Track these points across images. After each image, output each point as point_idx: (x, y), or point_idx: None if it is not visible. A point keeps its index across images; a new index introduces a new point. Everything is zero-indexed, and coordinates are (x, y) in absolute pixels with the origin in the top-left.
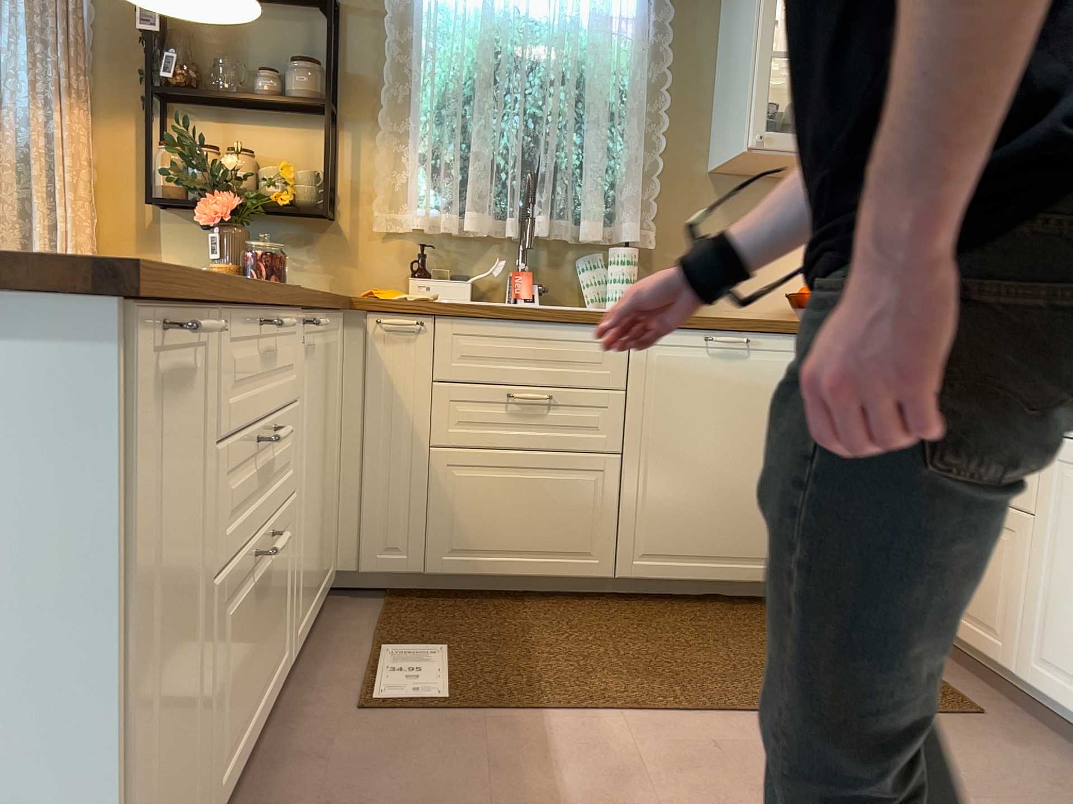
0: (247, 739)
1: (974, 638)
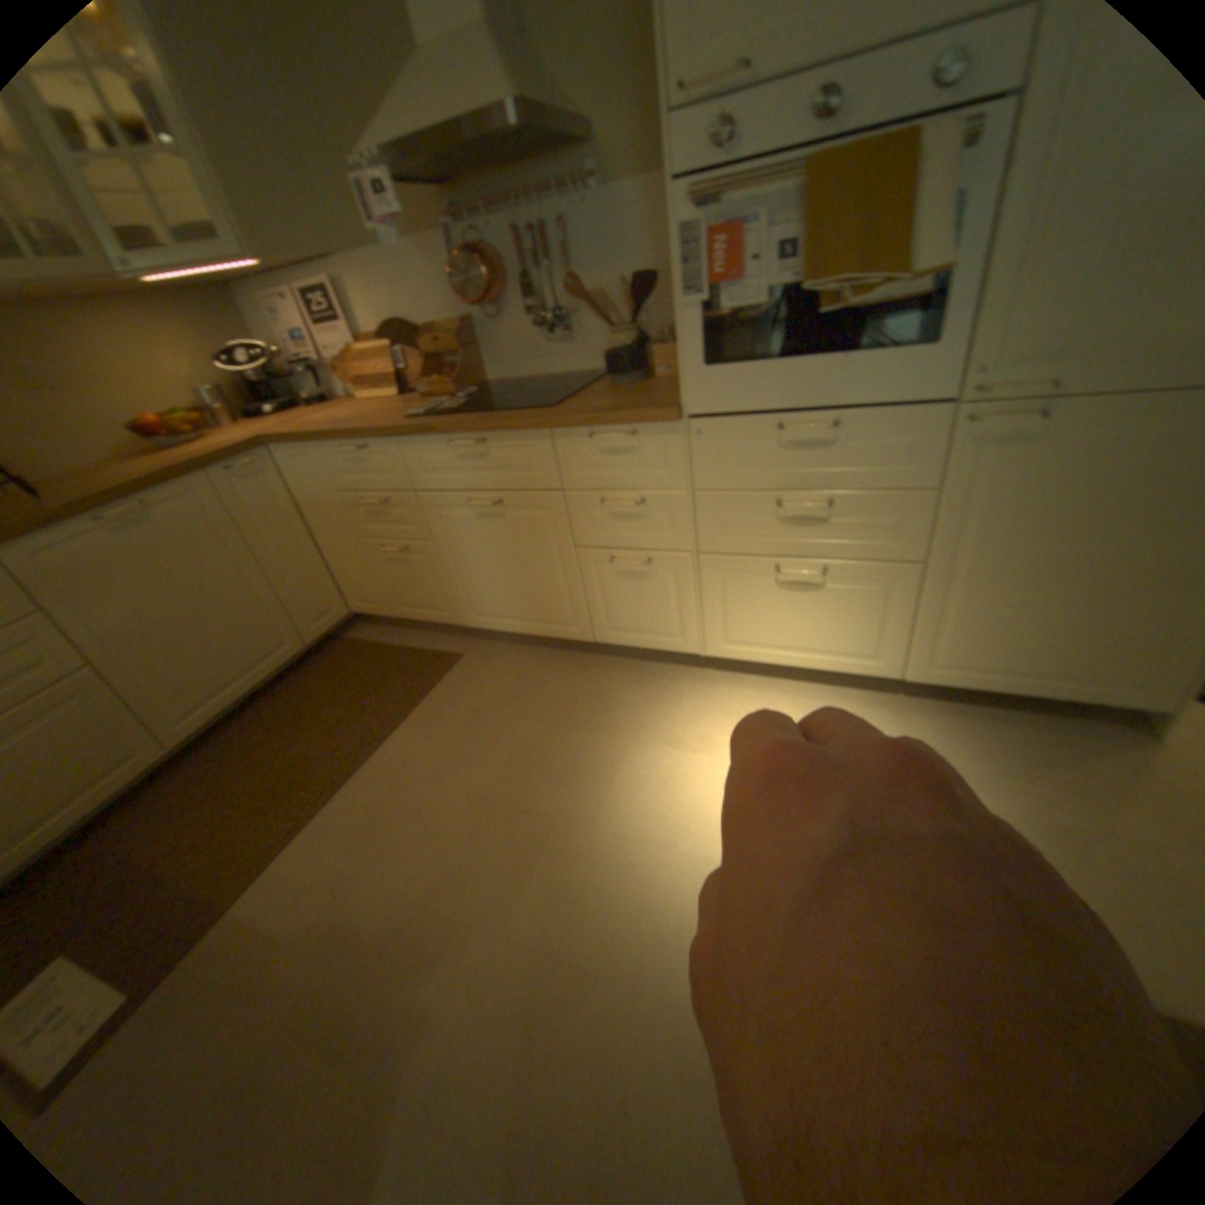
0: None
1: (429, 617)
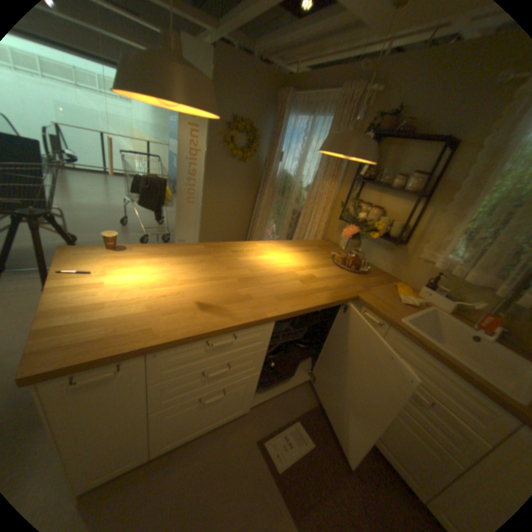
0: (199, 435)
1: None
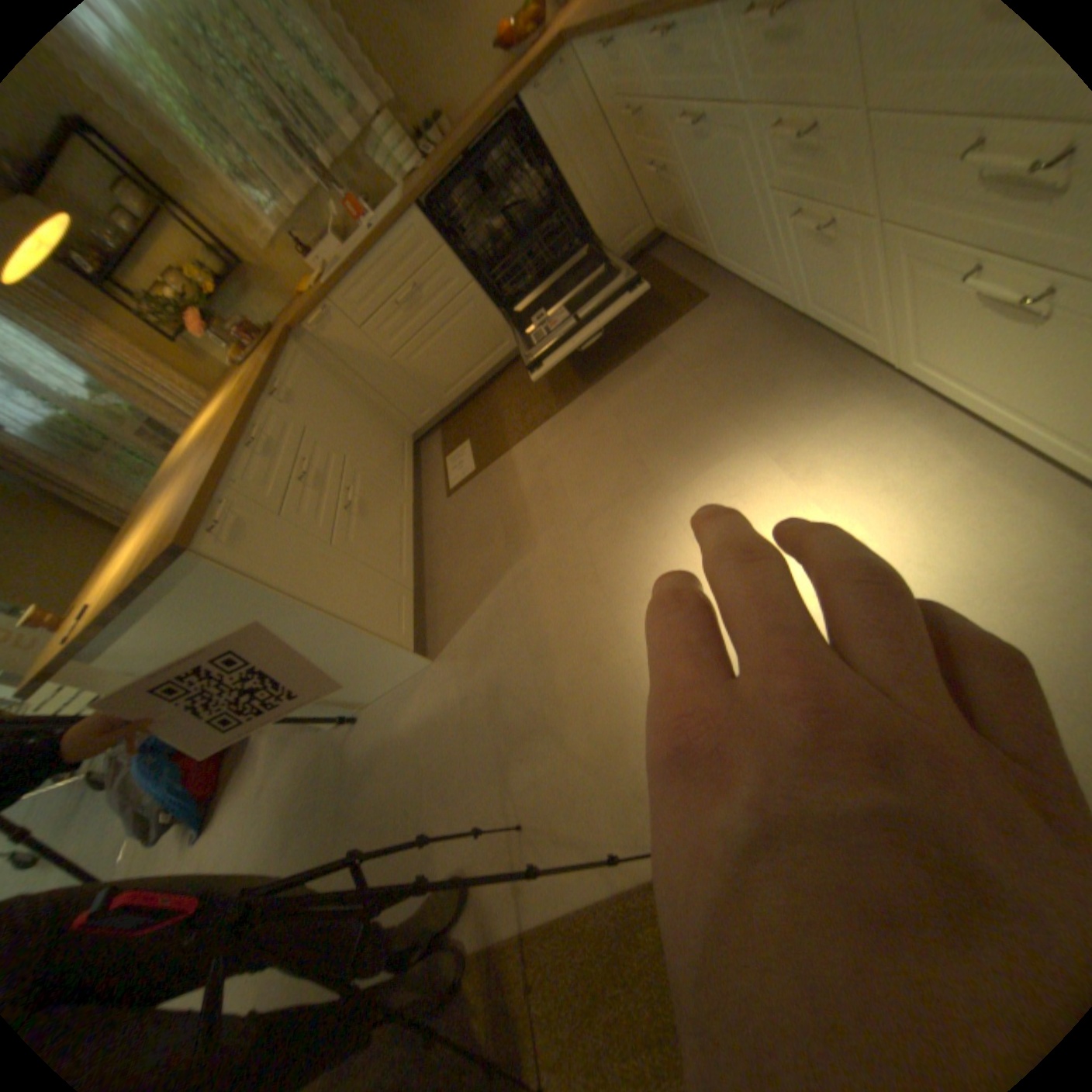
0: (410, 545)
1: (696, 244)
